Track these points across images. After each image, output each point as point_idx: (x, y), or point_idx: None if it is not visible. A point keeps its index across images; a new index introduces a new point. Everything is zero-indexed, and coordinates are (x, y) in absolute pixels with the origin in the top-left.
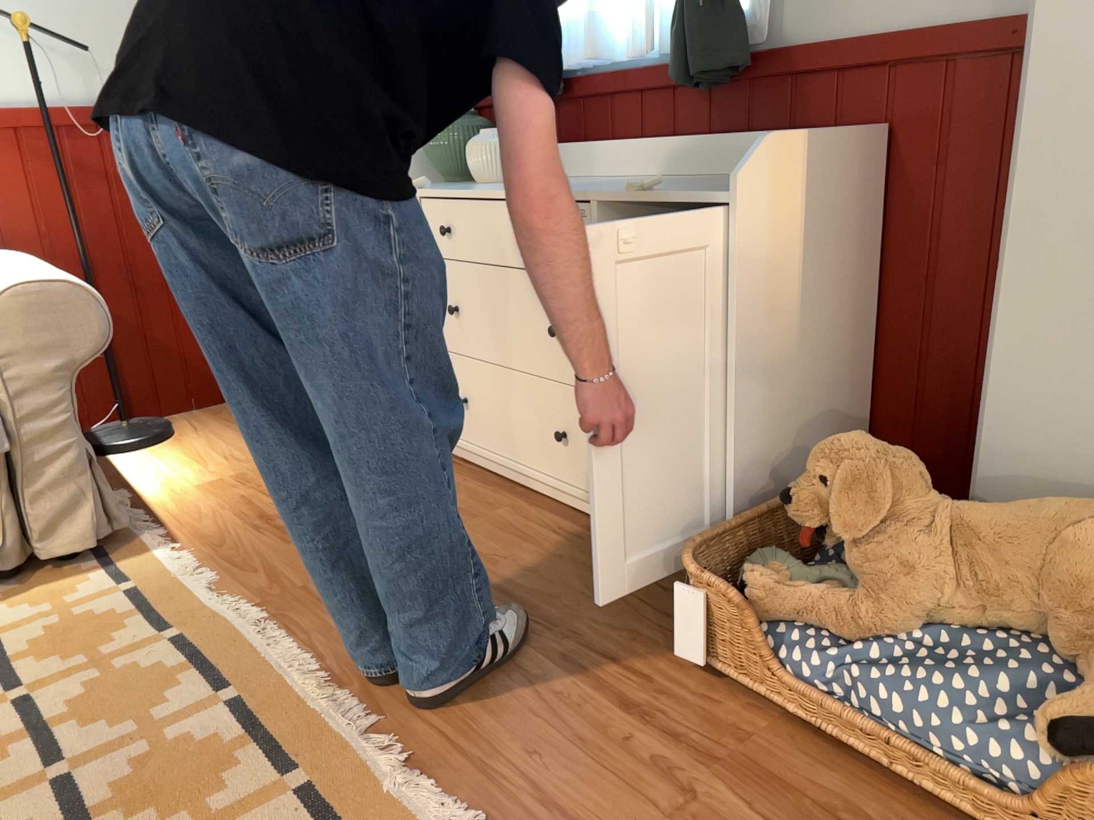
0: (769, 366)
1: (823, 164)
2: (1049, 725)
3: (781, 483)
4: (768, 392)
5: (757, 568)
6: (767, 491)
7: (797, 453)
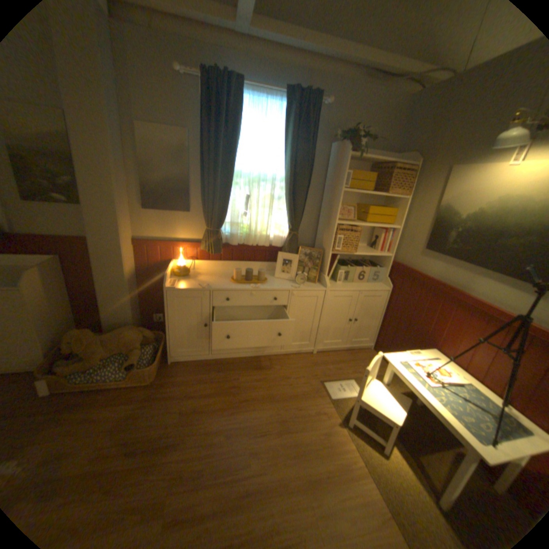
0: (43, 320)
1: (44, 271)
2: (123, 369)
3: (54, 343)
4: (44, 326)
5: (57, 369)
6: (50, 347)
7: (56, 335)
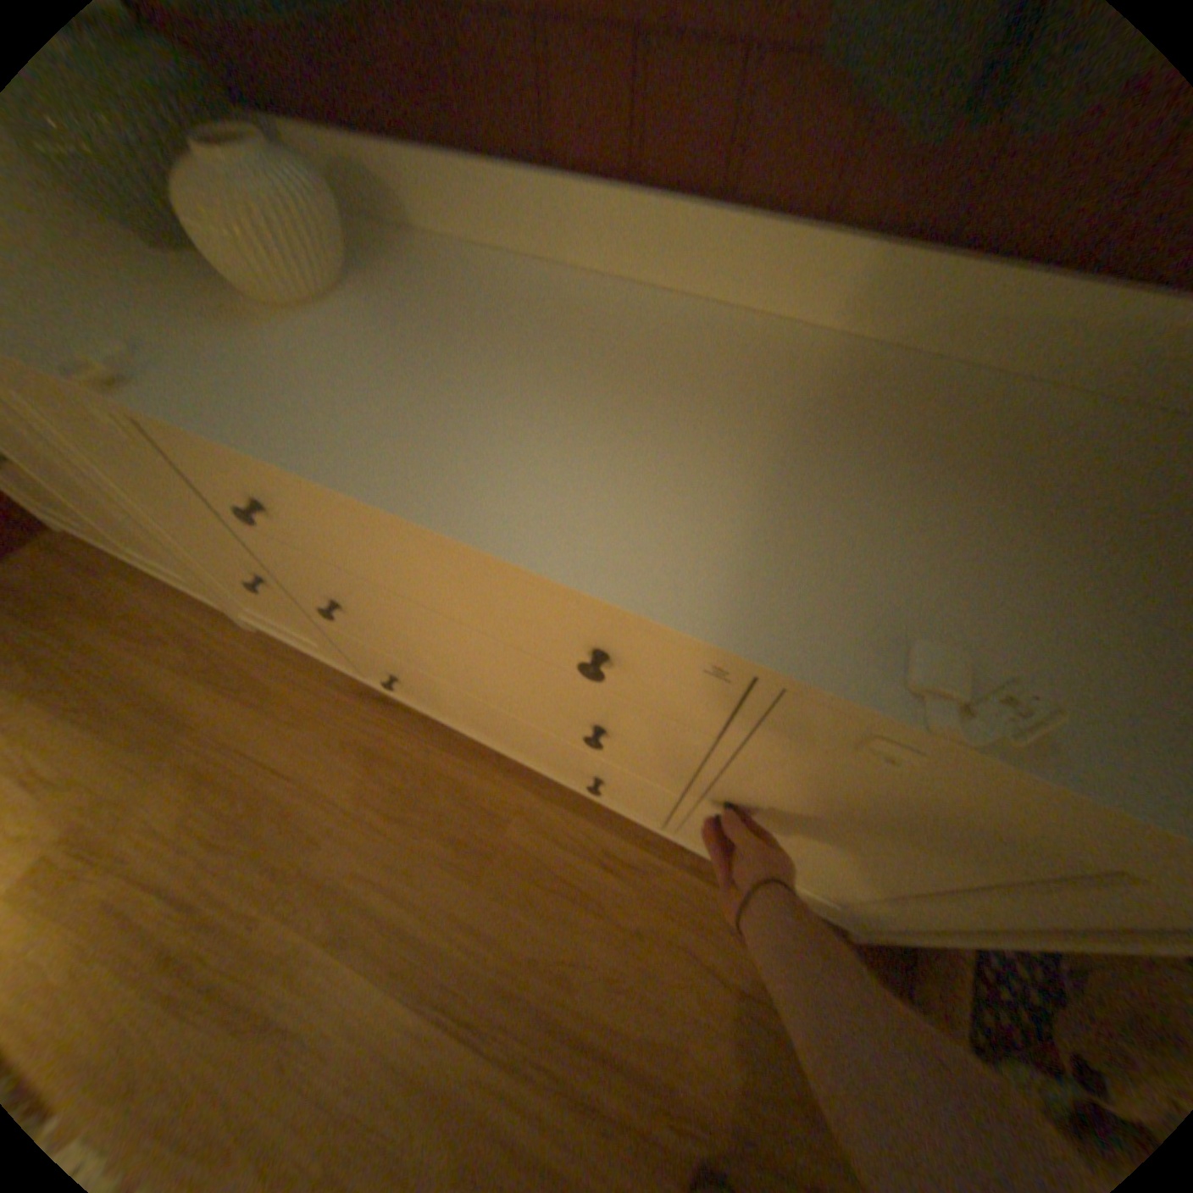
0: None
1: None
2: None
3: None
4: None
5: None
6: None
7: None
